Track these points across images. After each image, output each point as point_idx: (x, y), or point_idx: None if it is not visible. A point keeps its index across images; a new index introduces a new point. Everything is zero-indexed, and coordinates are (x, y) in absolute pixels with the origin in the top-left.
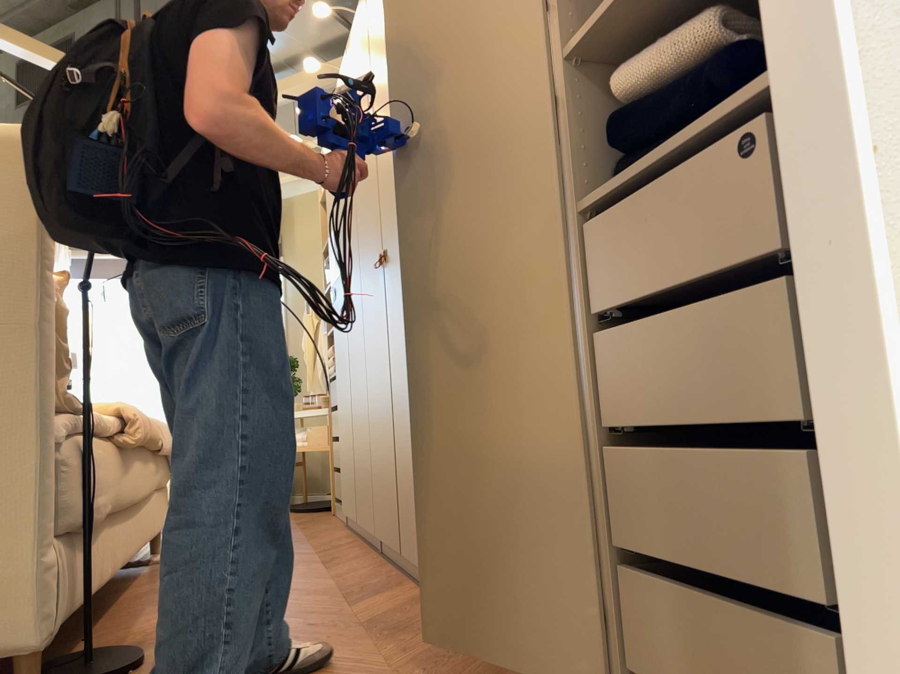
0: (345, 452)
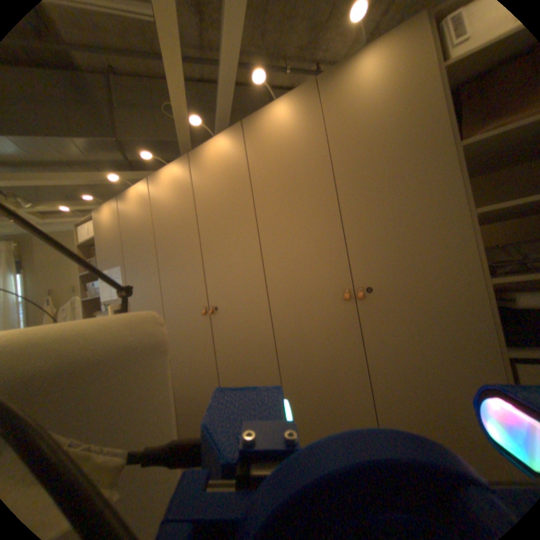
0: None
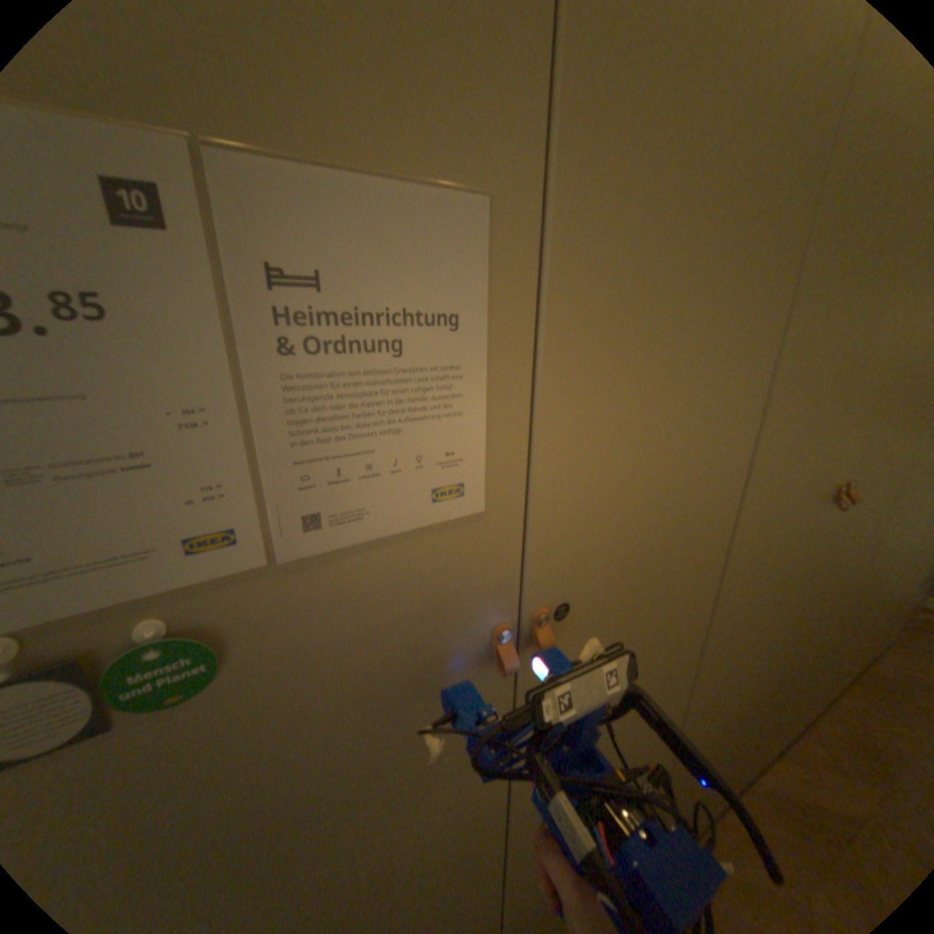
0: None
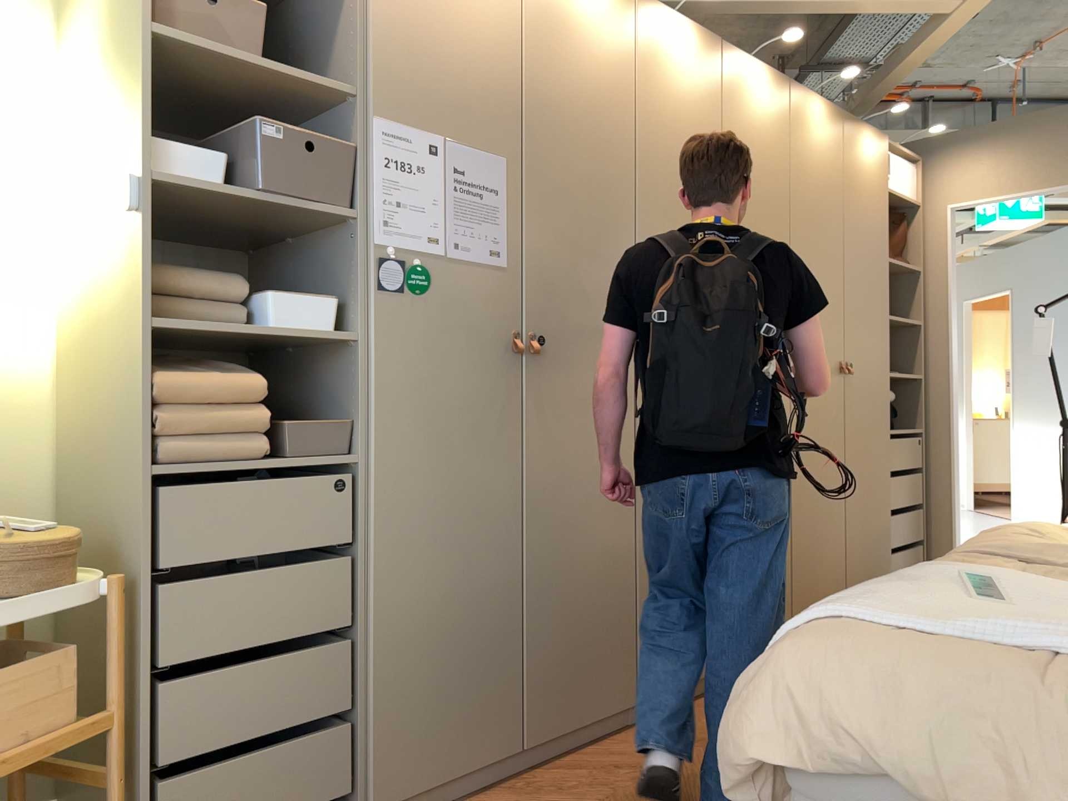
0: (428, 646)
